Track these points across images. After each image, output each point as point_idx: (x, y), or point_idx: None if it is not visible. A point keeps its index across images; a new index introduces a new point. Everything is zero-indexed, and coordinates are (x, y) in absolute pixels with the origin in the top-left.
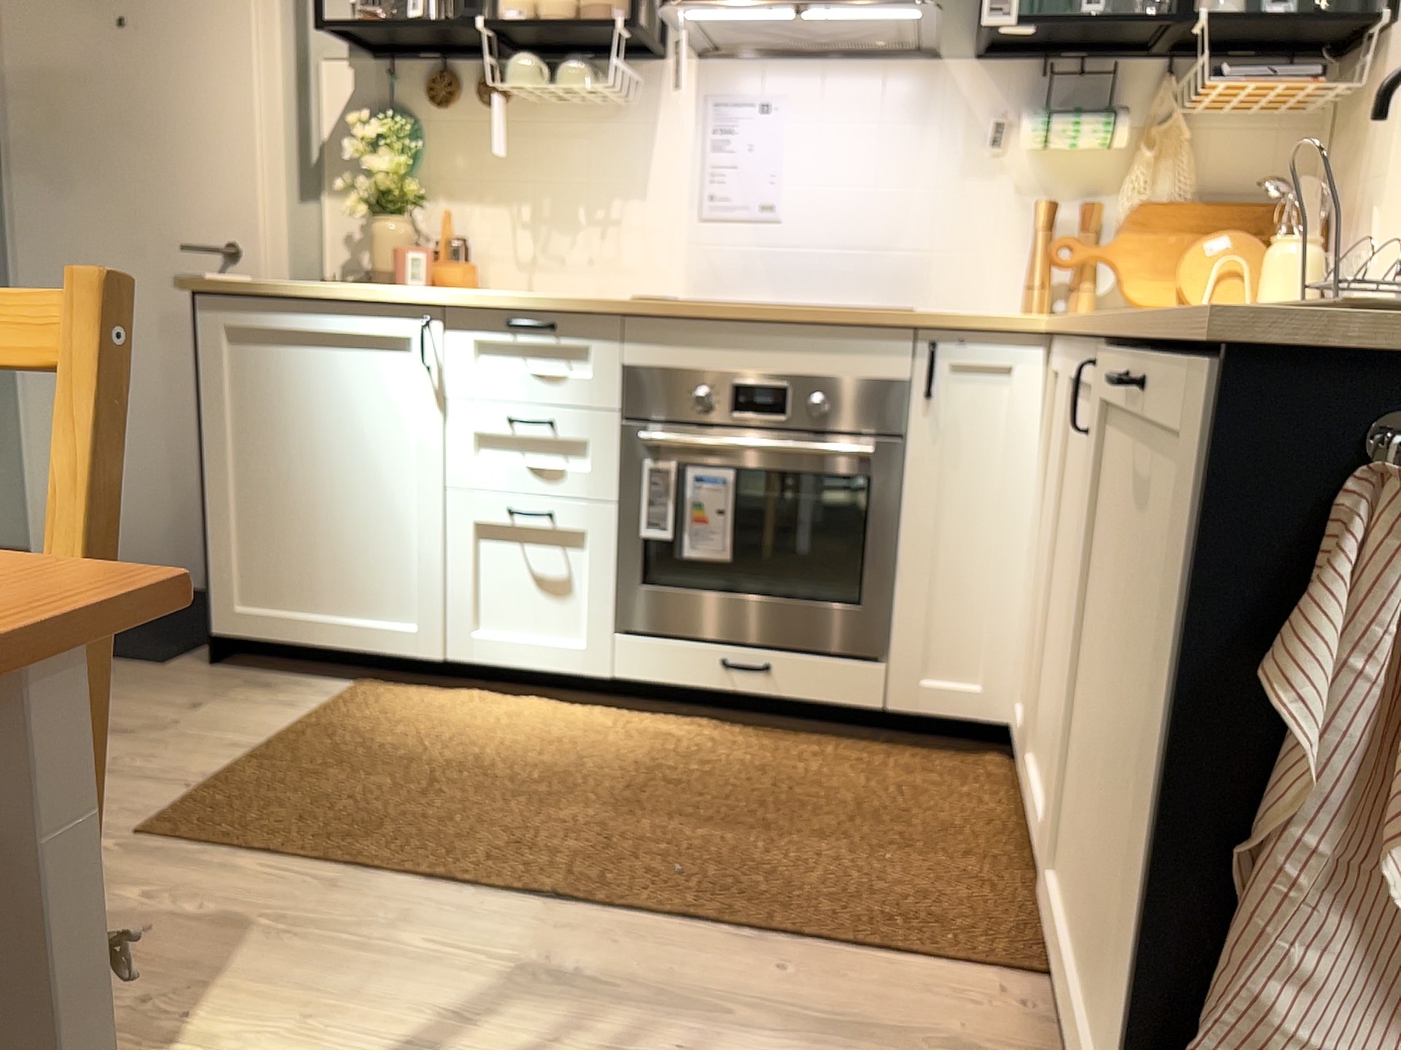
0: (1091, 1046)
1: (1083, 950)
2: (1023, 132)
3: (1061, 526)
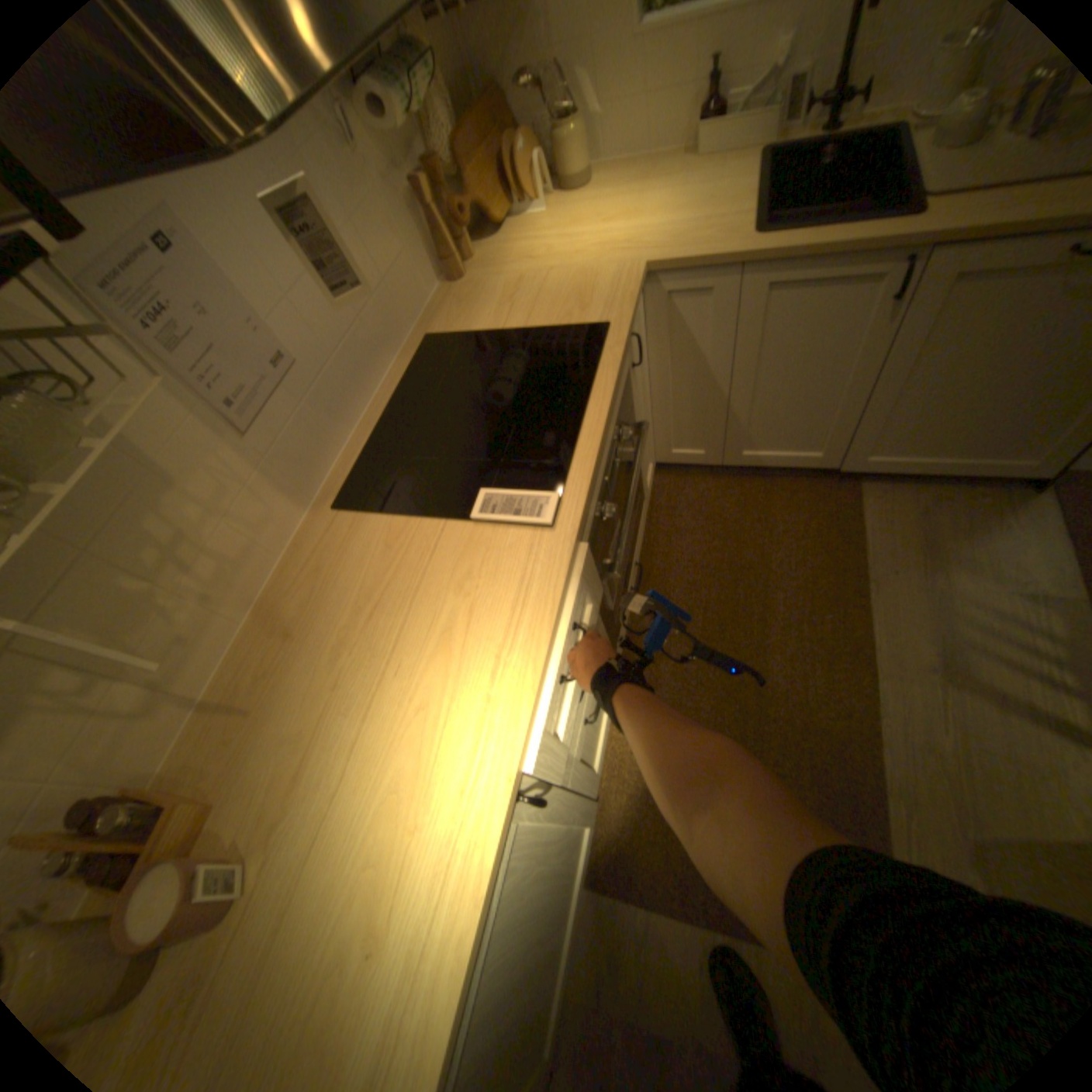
0: (996, 462)
1: (955, 451)
2: (398, 103)
3: (770, 355)
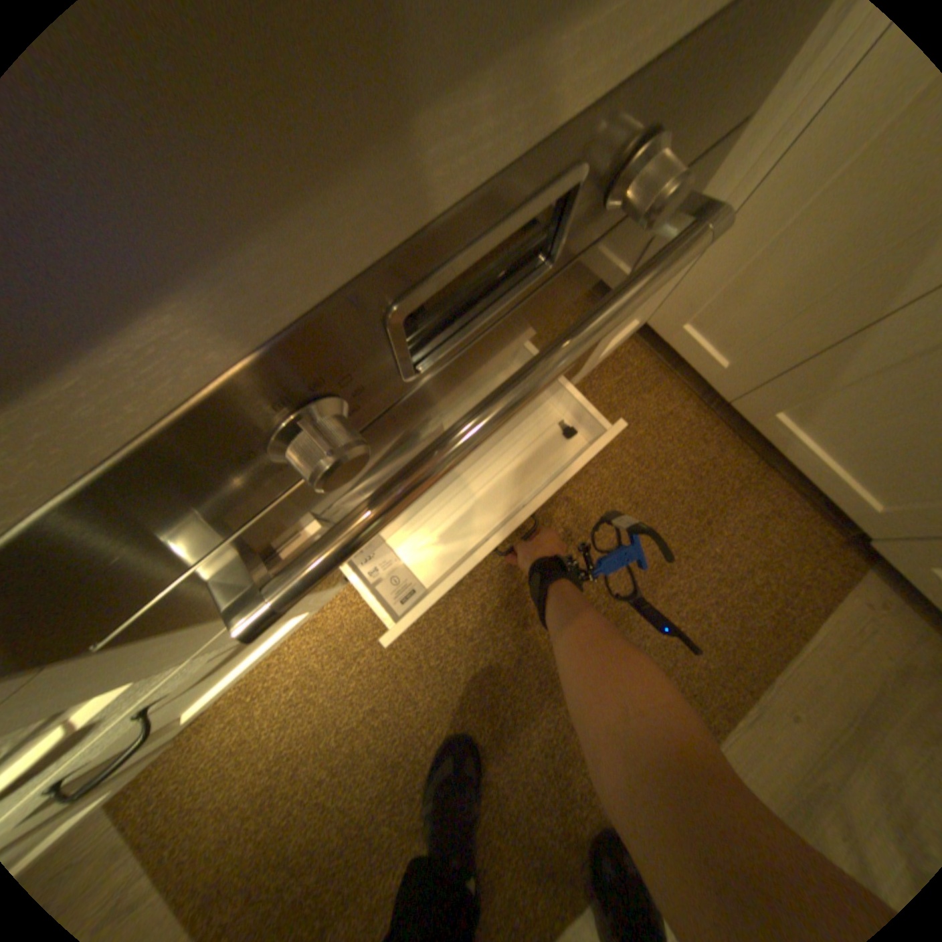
0: None
1: None
2: None
3: None
